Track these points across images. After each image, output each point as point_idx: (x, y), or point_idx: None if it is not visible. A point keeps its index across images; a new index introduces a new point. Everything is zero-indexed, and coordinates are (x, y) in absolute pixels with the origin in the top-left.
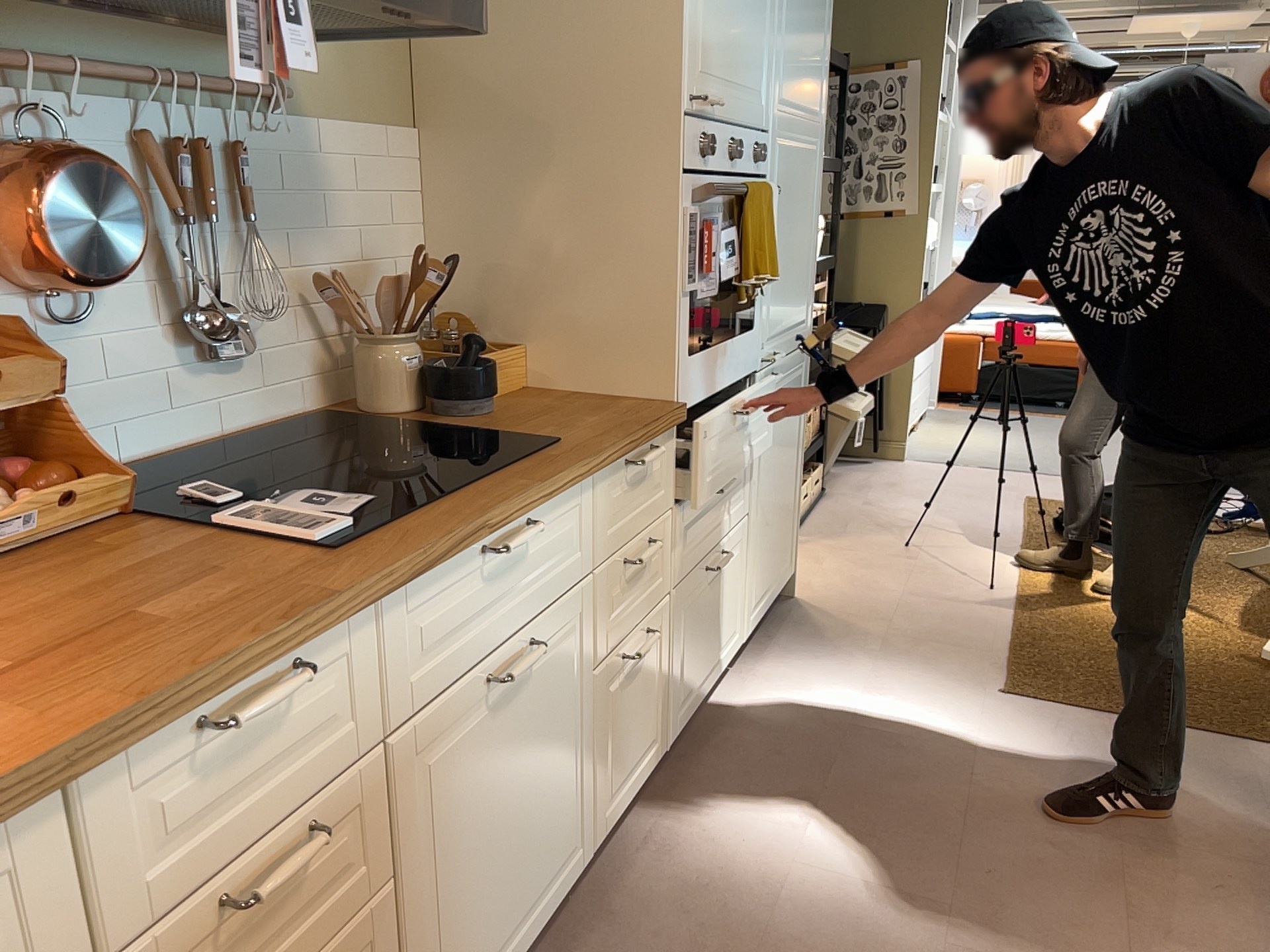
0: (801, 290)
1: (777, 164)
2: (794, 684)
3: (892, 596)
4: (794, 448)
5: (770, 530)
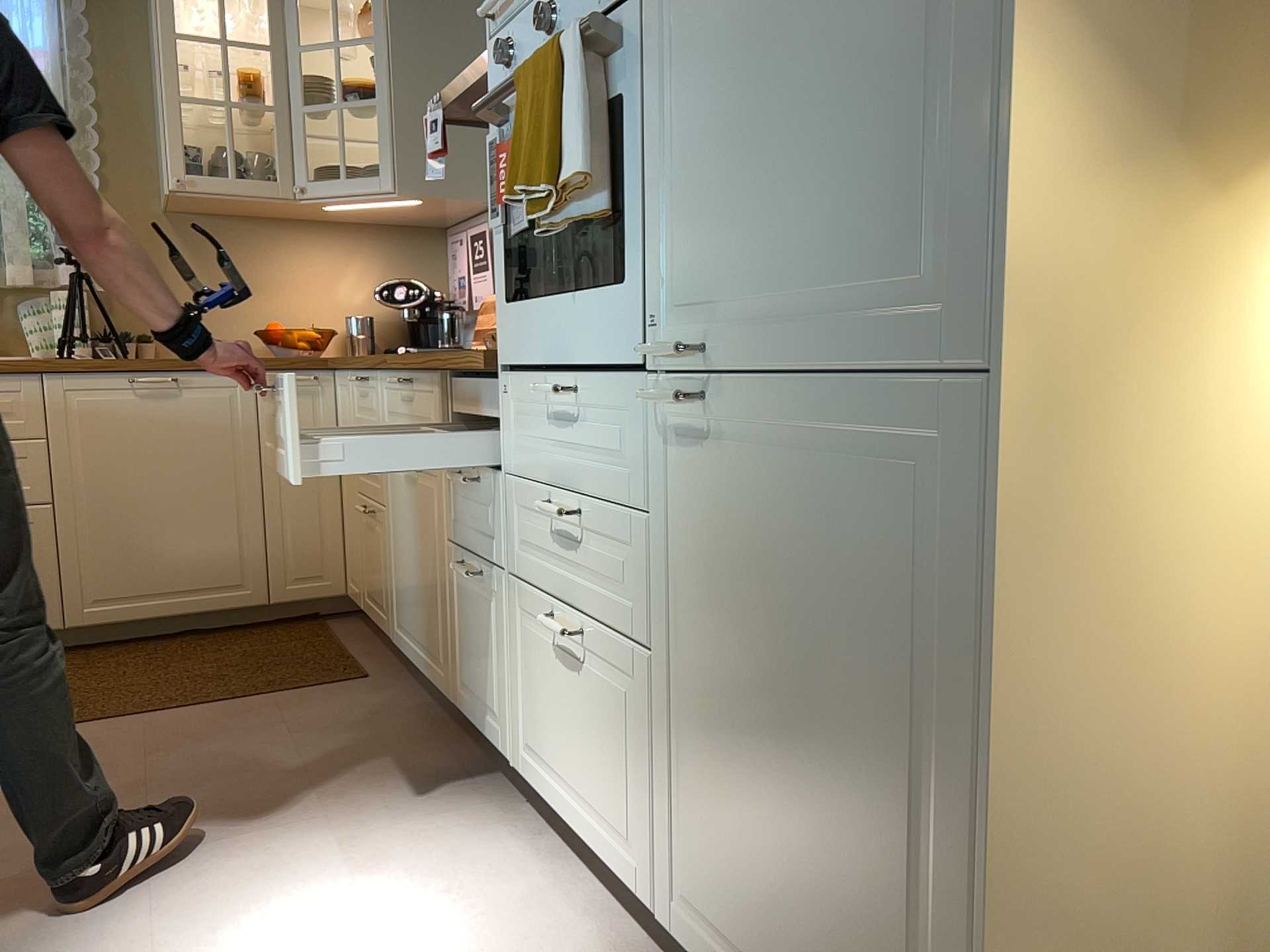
0: (873, 180)
1: None
2: None
3: None
4: (886, 710)
5: (747, 808)
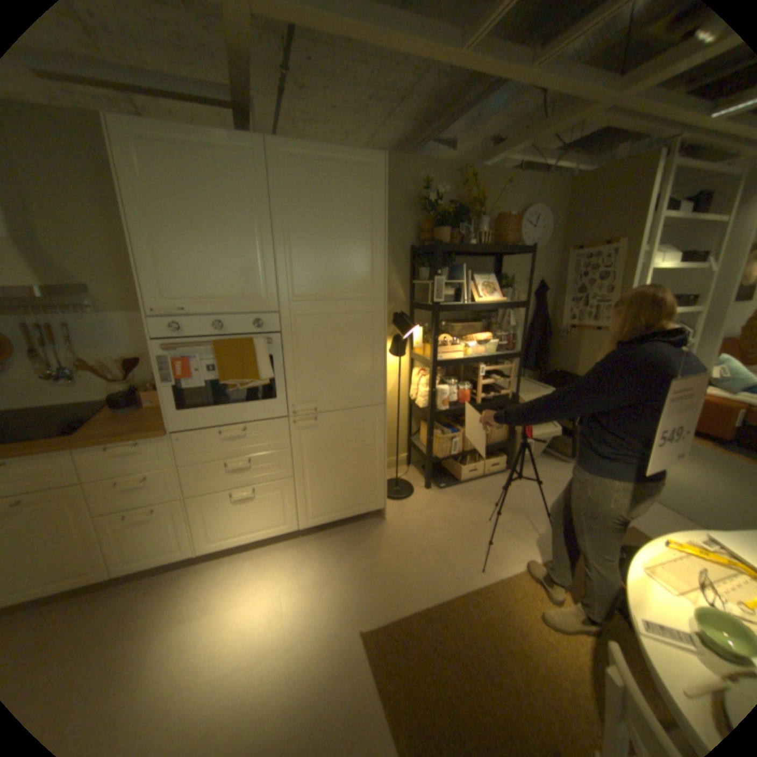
0: (358, 380)
1: (293, 325)
2: (302, 561)
3: (425, 545)
4: (363, 452)
5: (329, 487)
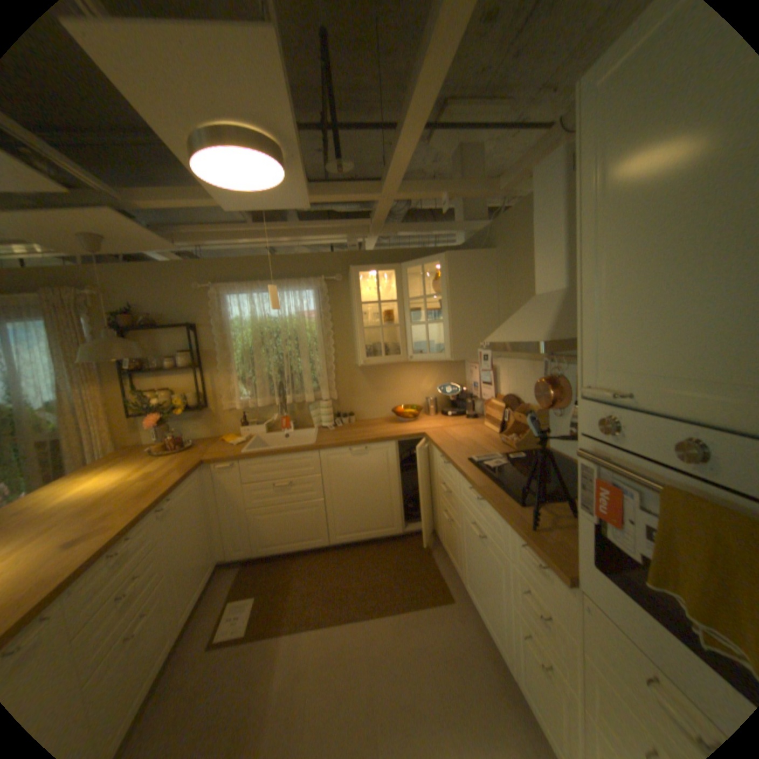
0: None
1: None
2: None
3: None
4: None
5: None
